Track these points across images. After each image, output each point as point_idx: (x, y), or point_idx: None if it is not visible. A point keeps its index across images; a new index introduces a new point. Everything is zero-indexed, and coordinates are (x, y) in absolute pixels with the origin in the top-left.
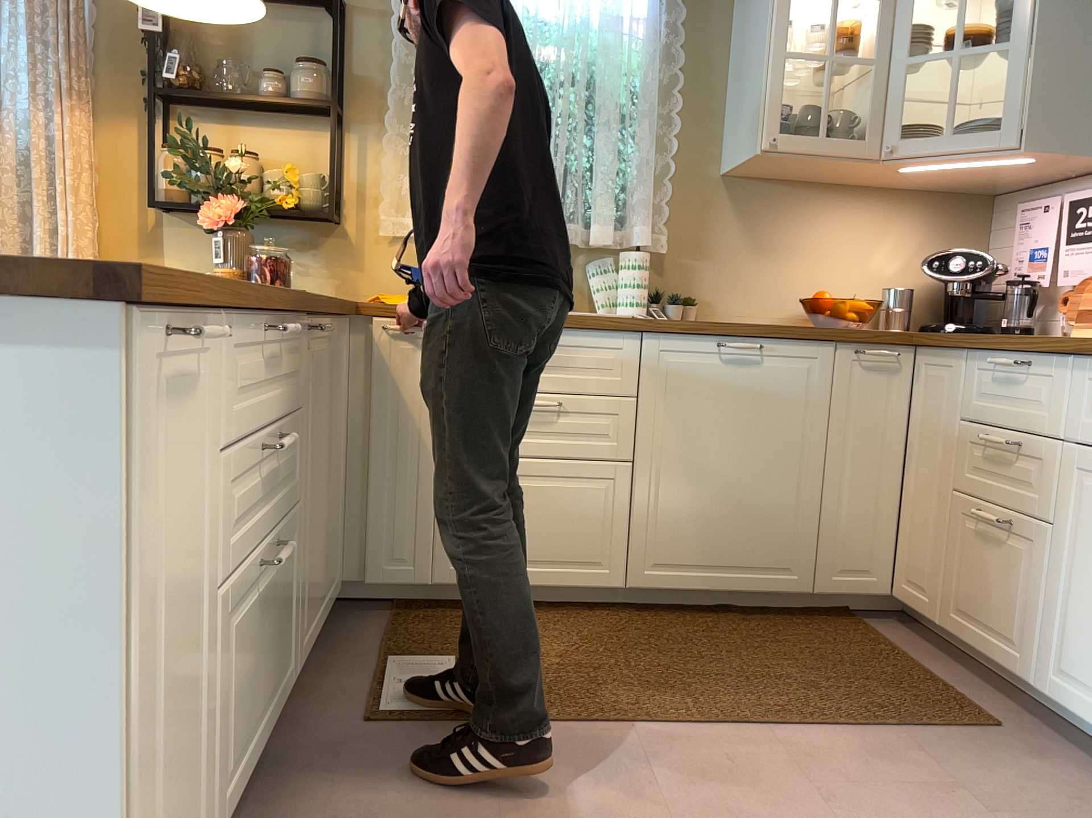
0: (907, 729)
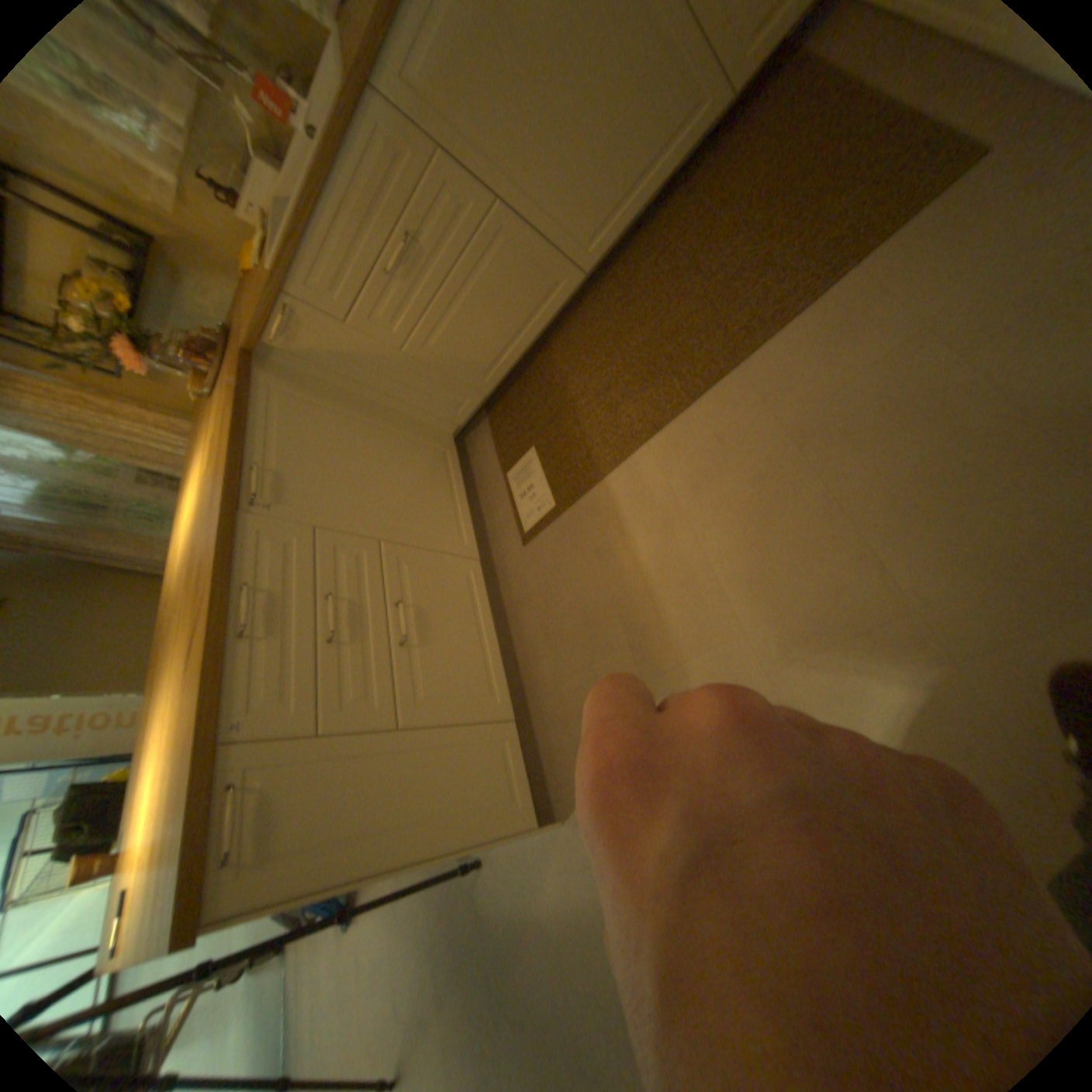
0: (869, 252)
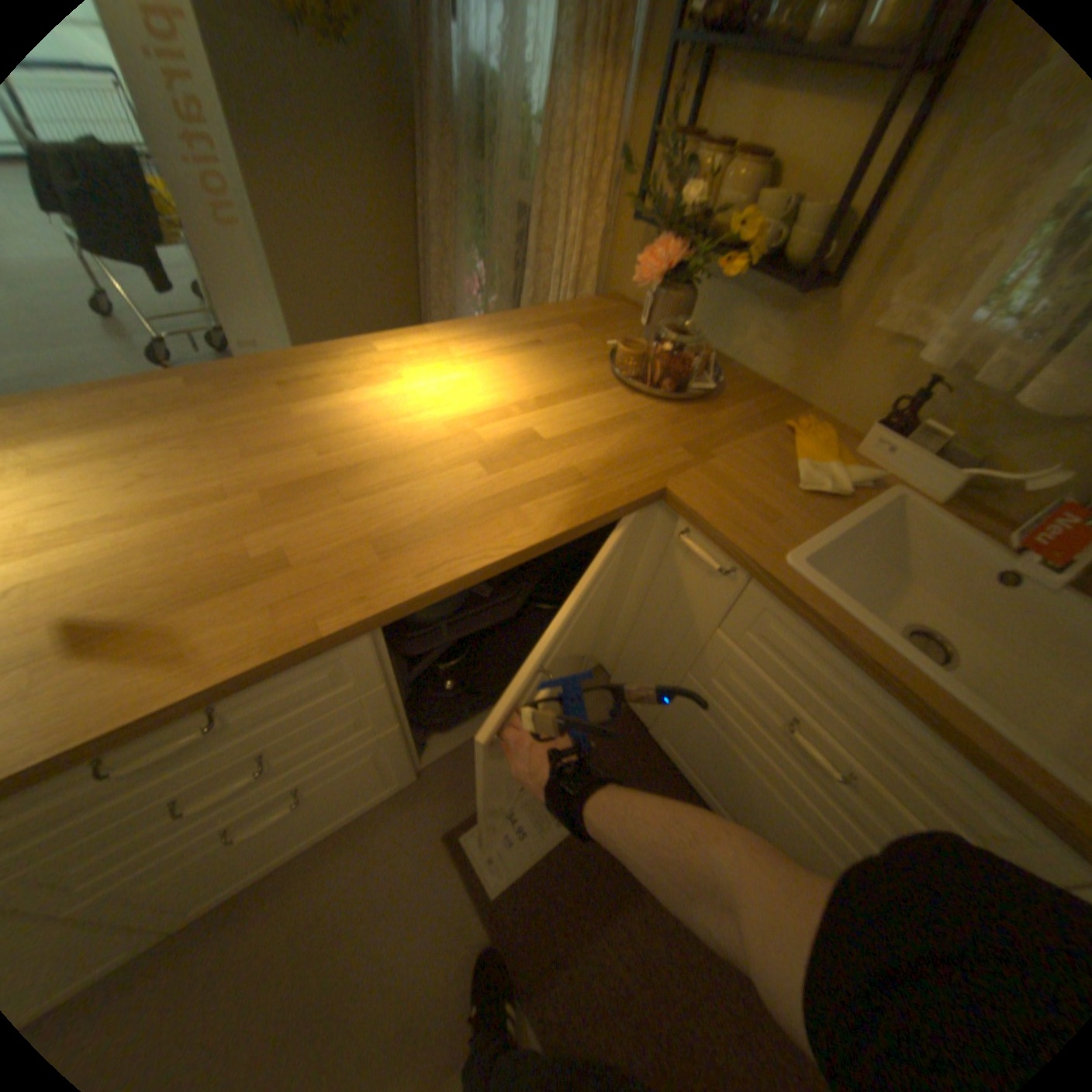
0: None
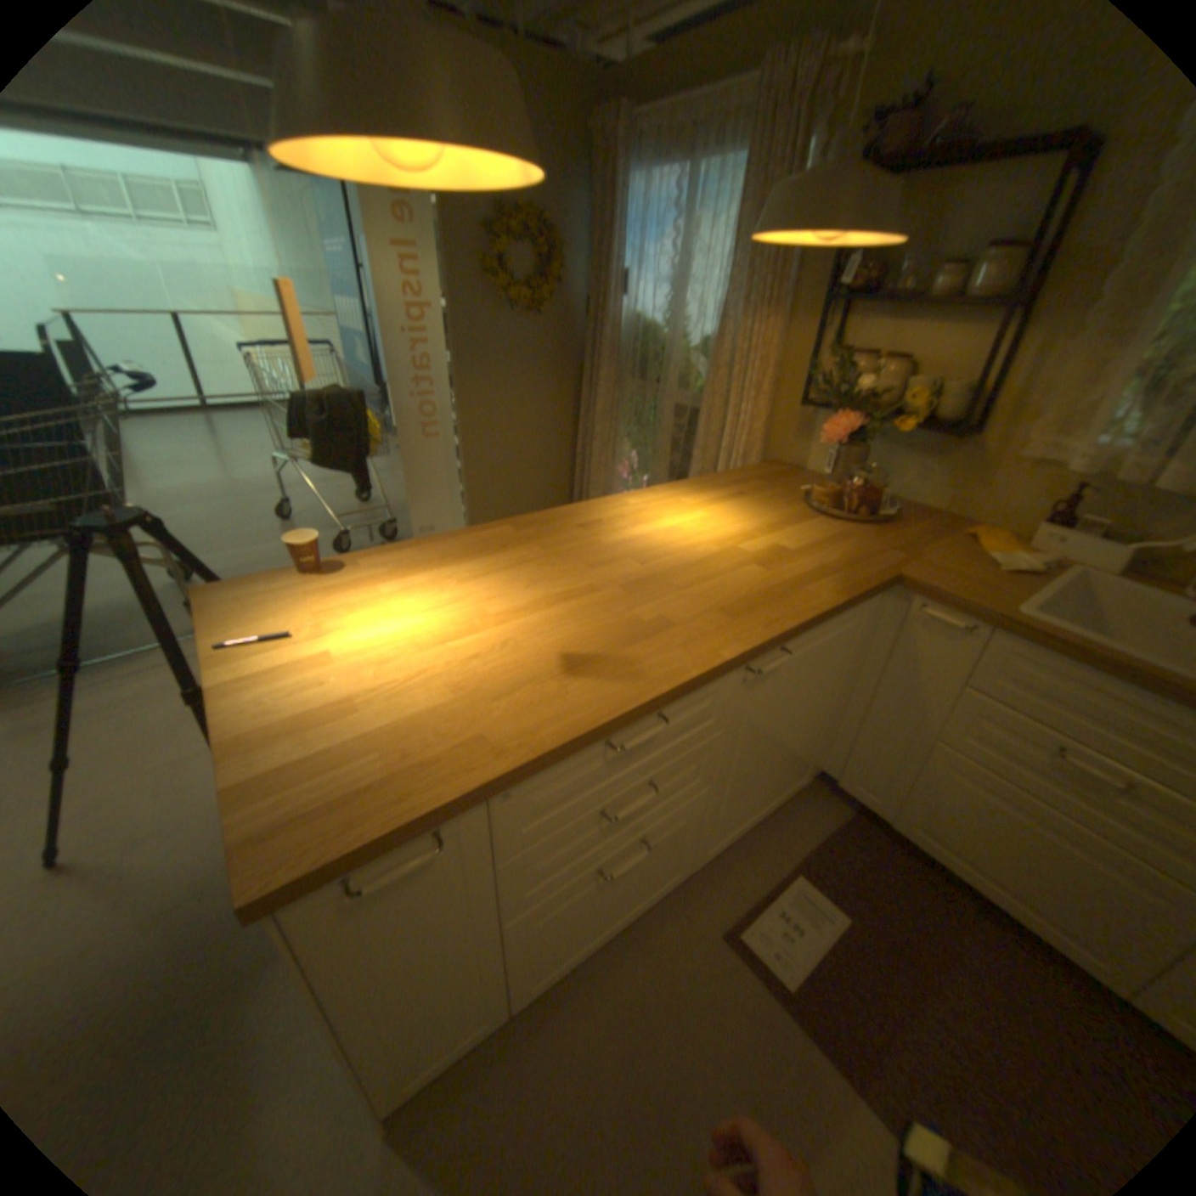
0: None
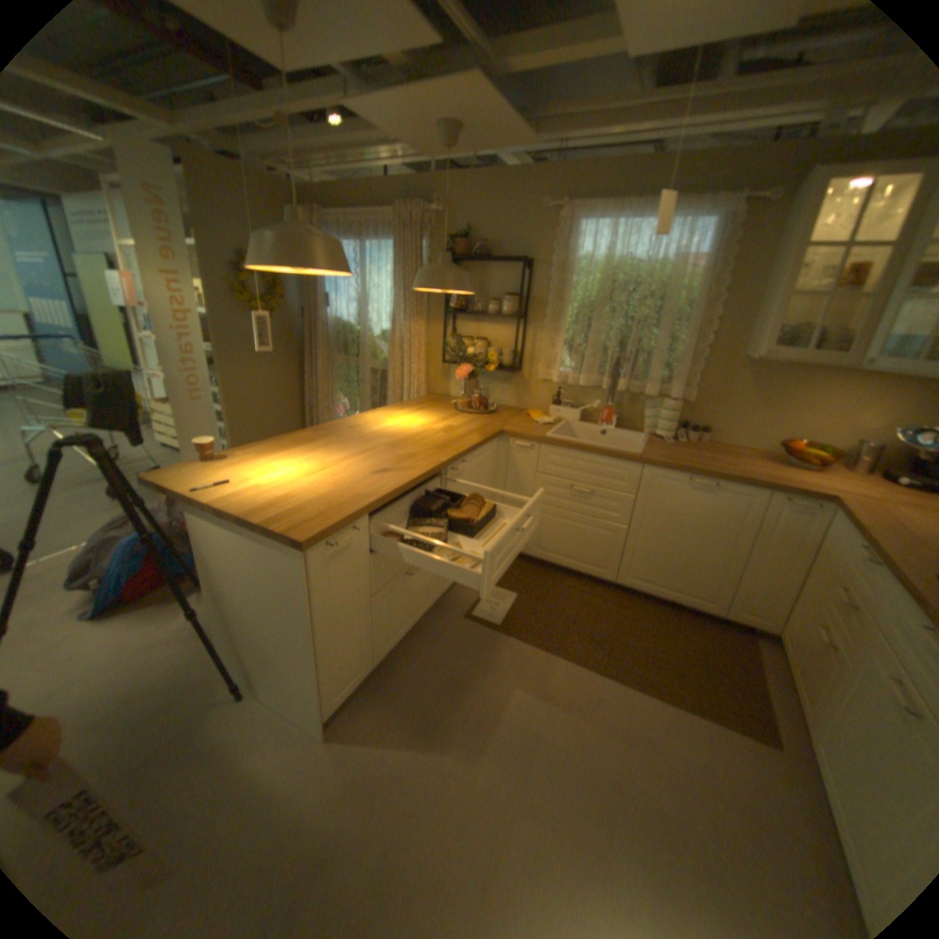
0: (717, 725)
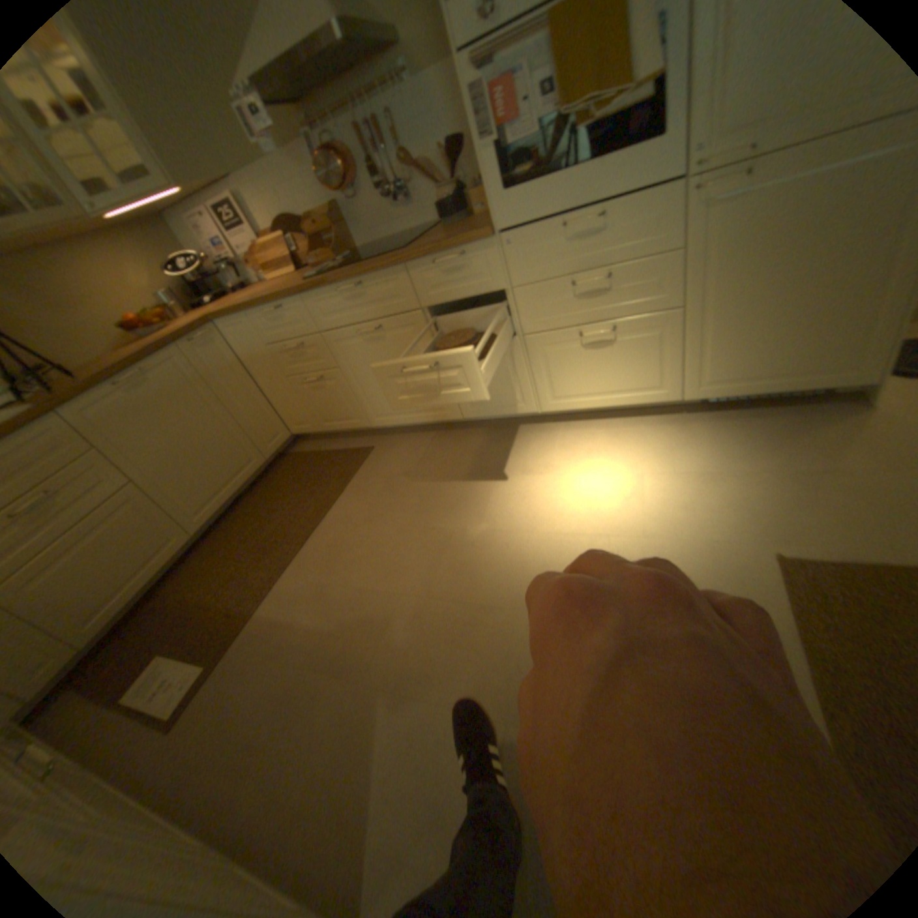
0: (354, 474)
